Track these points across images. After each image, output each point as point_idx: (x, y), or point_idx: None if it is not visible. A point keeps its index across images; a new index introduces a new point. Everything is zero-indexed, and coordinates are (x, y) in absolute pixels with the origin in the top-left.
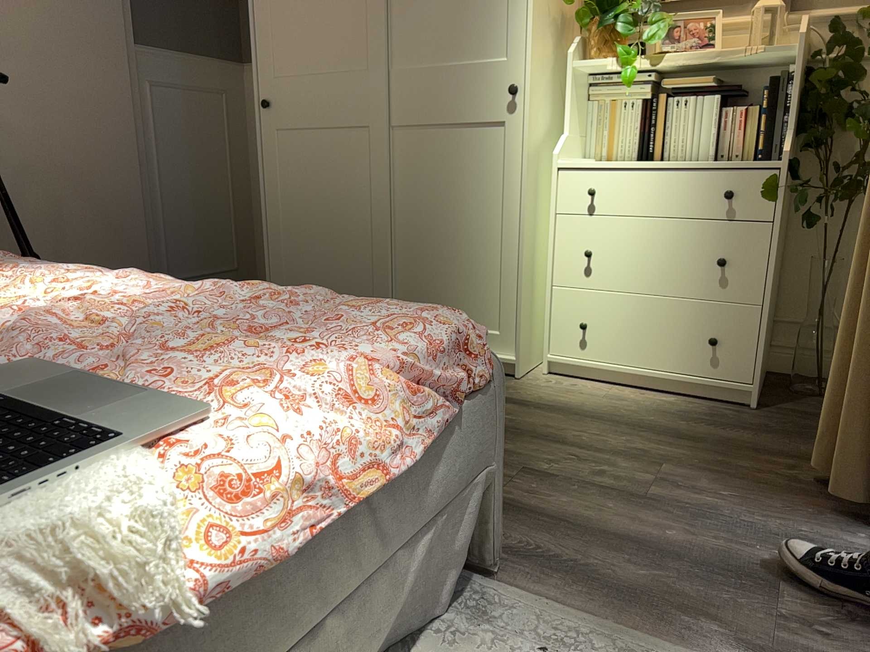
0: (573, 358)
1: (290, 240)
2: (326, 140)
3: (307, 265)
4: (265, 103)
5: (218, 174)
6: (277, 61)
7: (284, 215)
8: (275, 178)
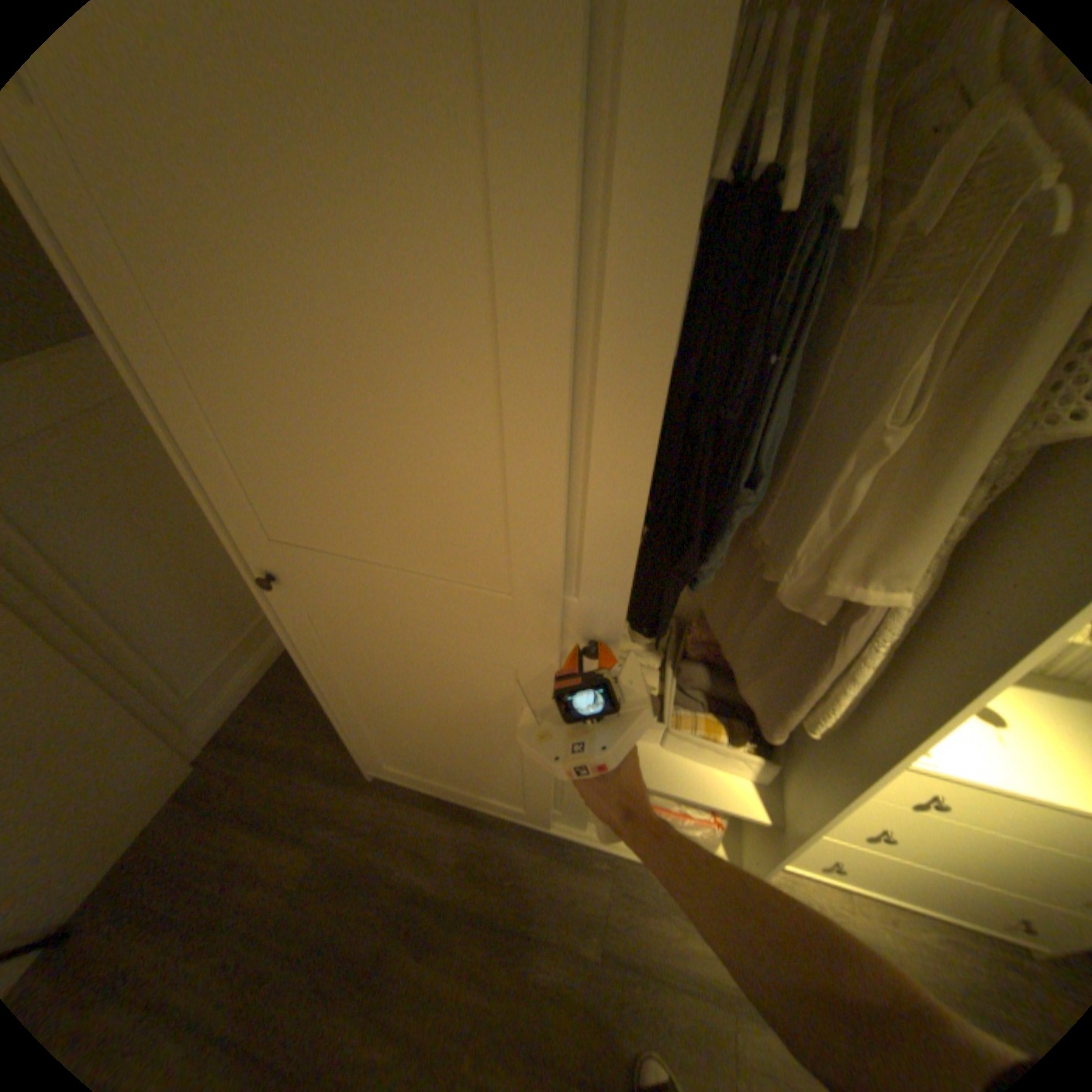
0: (807, 875)
1: (374, 726)
2: (419, 656)
3: (411, 752)
4: (265, 587)
5: (196, 524)
6: (266, 517)
7: (356, 704)
8: (323, 668)
